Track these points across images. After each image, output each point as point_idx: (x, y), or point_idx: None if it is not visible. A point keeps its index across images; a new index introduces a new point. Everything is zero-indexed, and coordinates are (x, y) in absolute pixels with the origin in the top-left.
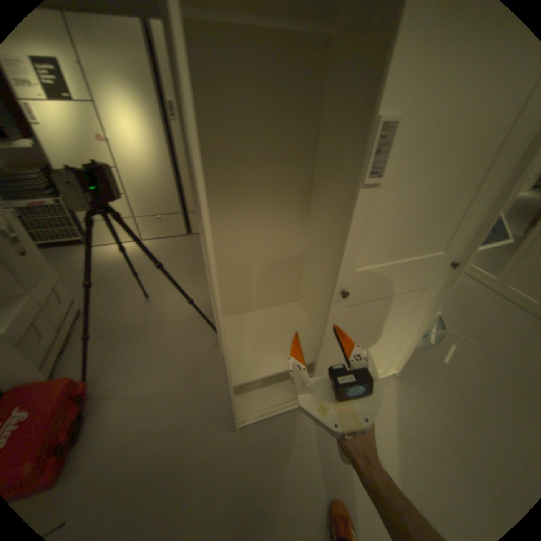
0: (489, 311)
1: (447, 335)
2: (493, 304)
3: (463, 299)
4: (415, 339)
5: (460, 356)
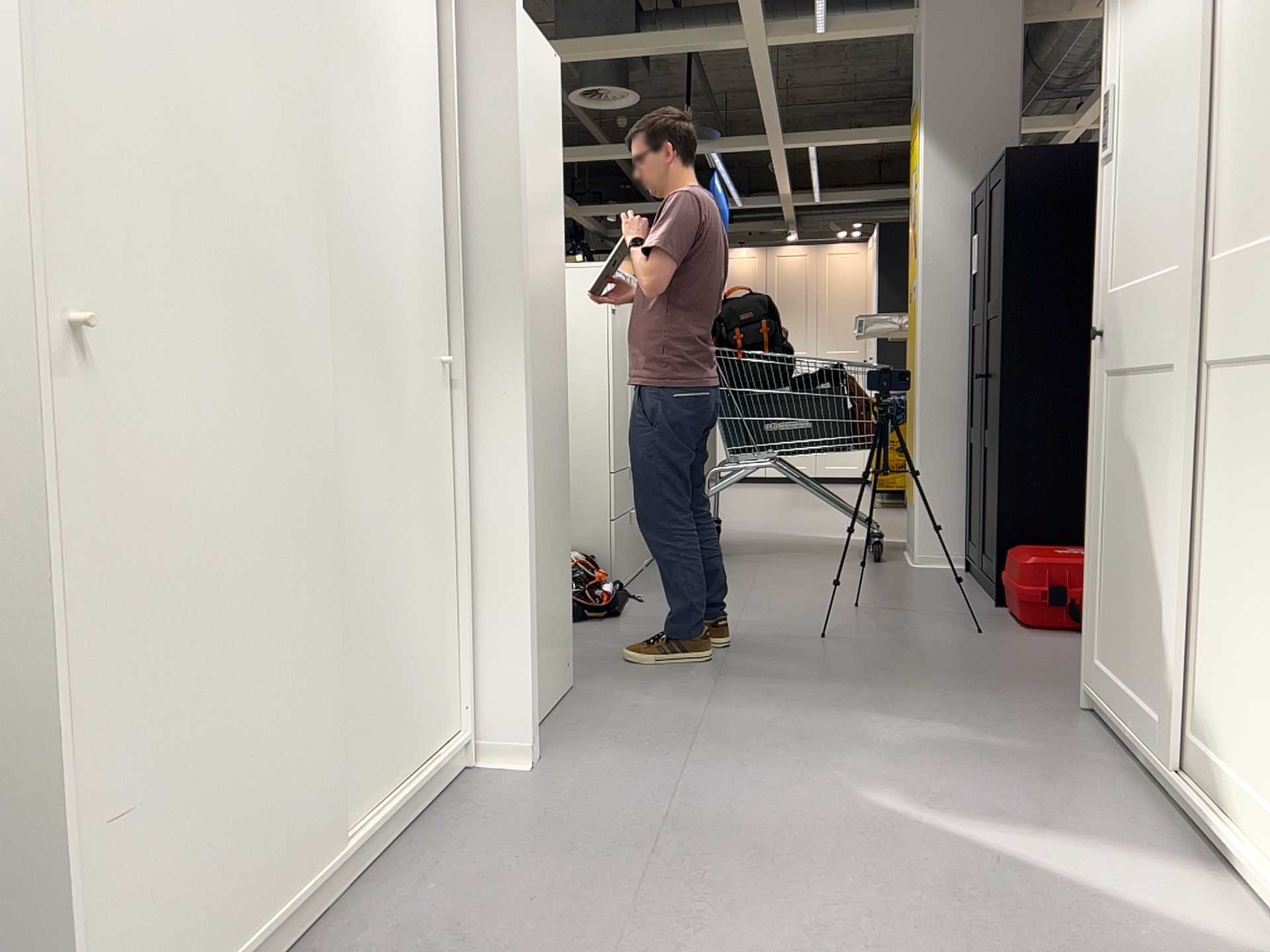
0: None
1: None
2: None
3: None
4: None
5: None
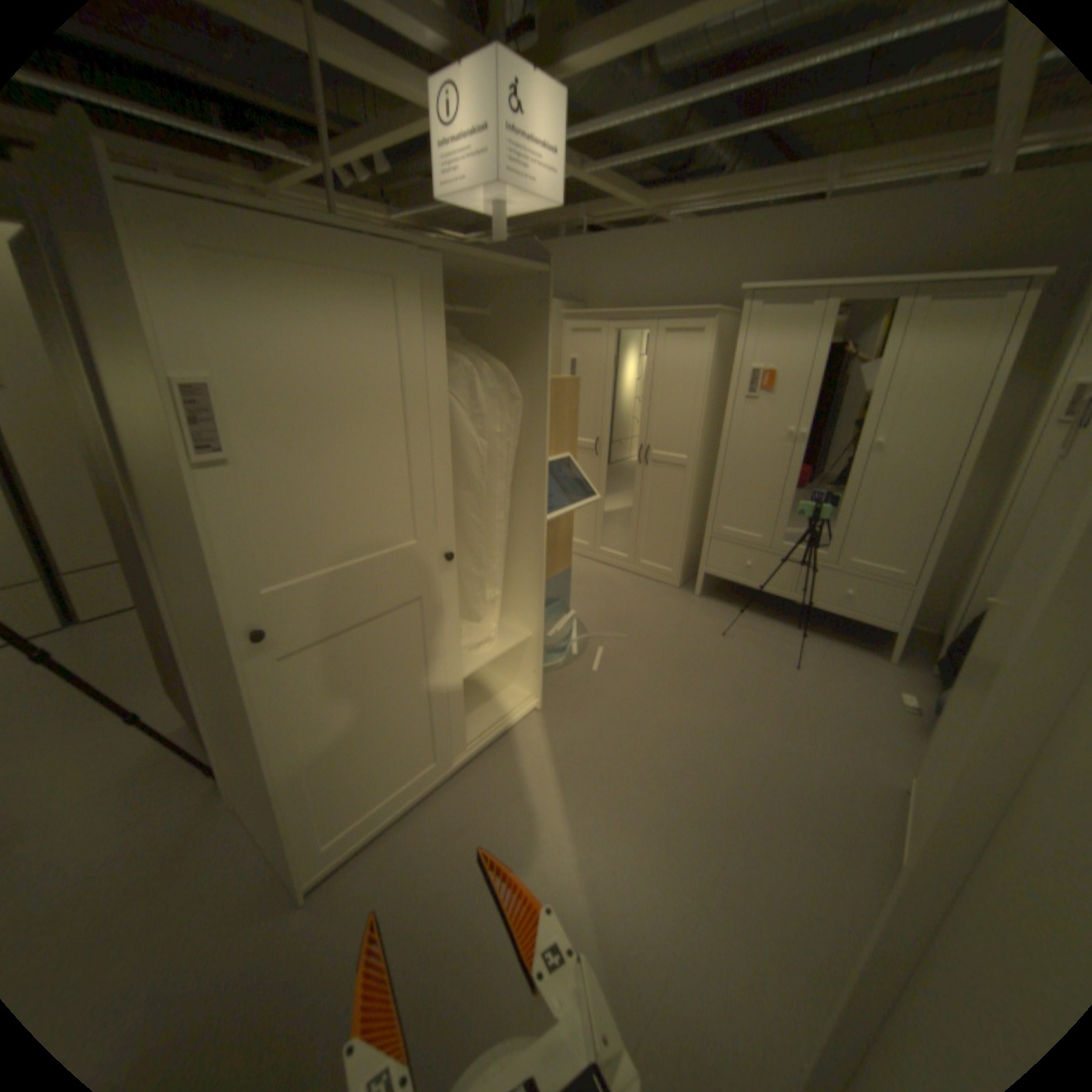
0: (629, 596)
1: (590, 638)
2: (632, 588)
3: (601, 591)
4: (537, 640)
5: (608, 656)
